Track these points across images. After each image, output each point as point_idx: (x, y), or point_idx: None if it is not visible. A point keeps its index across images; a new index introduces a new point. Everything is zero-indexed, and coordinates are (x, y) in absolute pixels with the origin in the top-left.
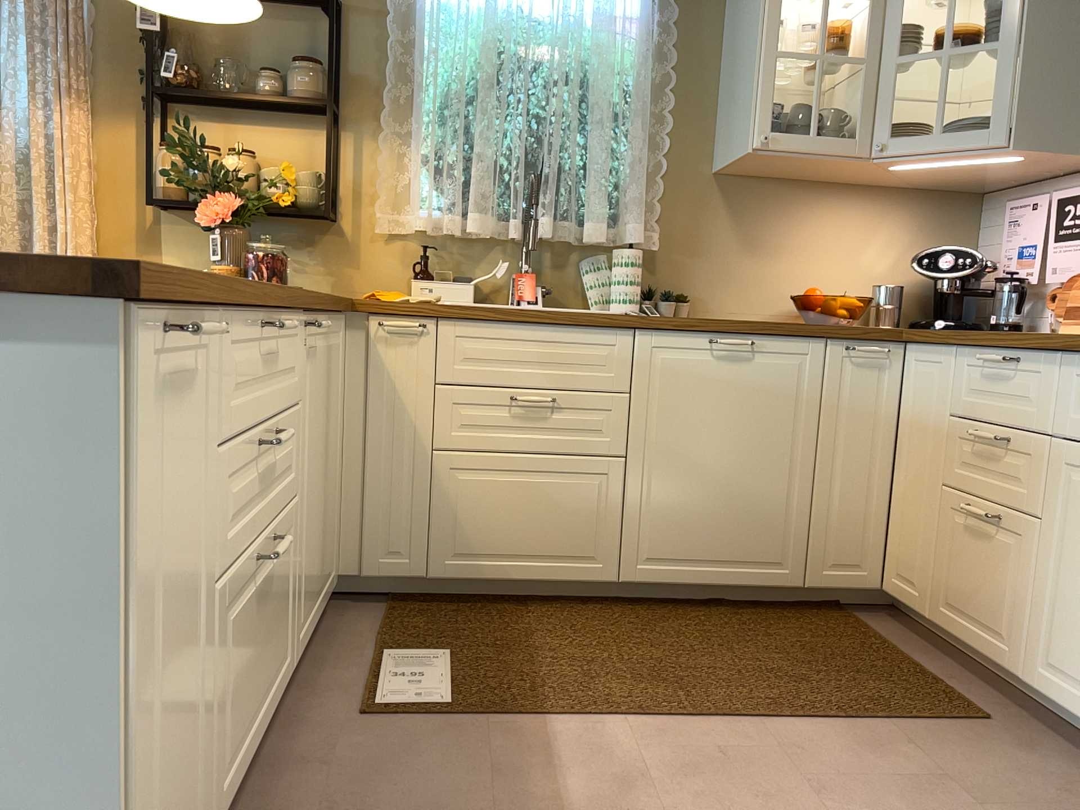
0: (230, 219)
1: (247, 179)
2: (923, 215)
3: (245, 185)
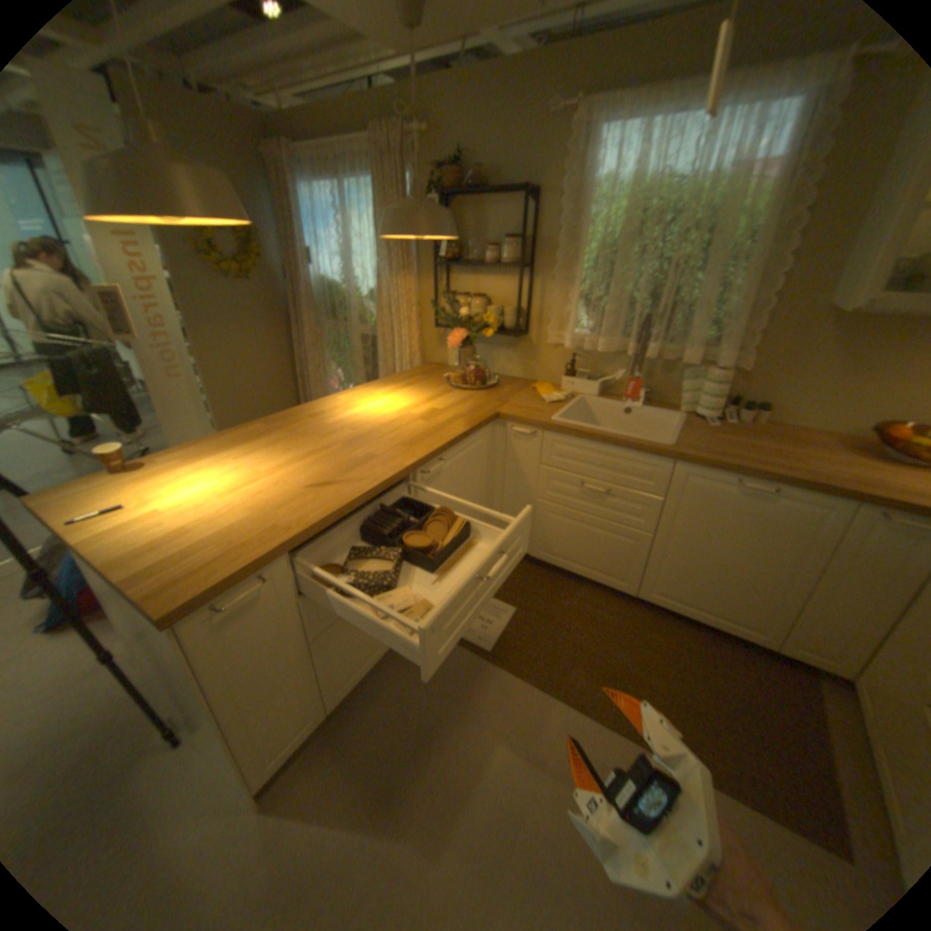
0: (461, 343)
1: (471, 318)
2: None
3: (470, 322)
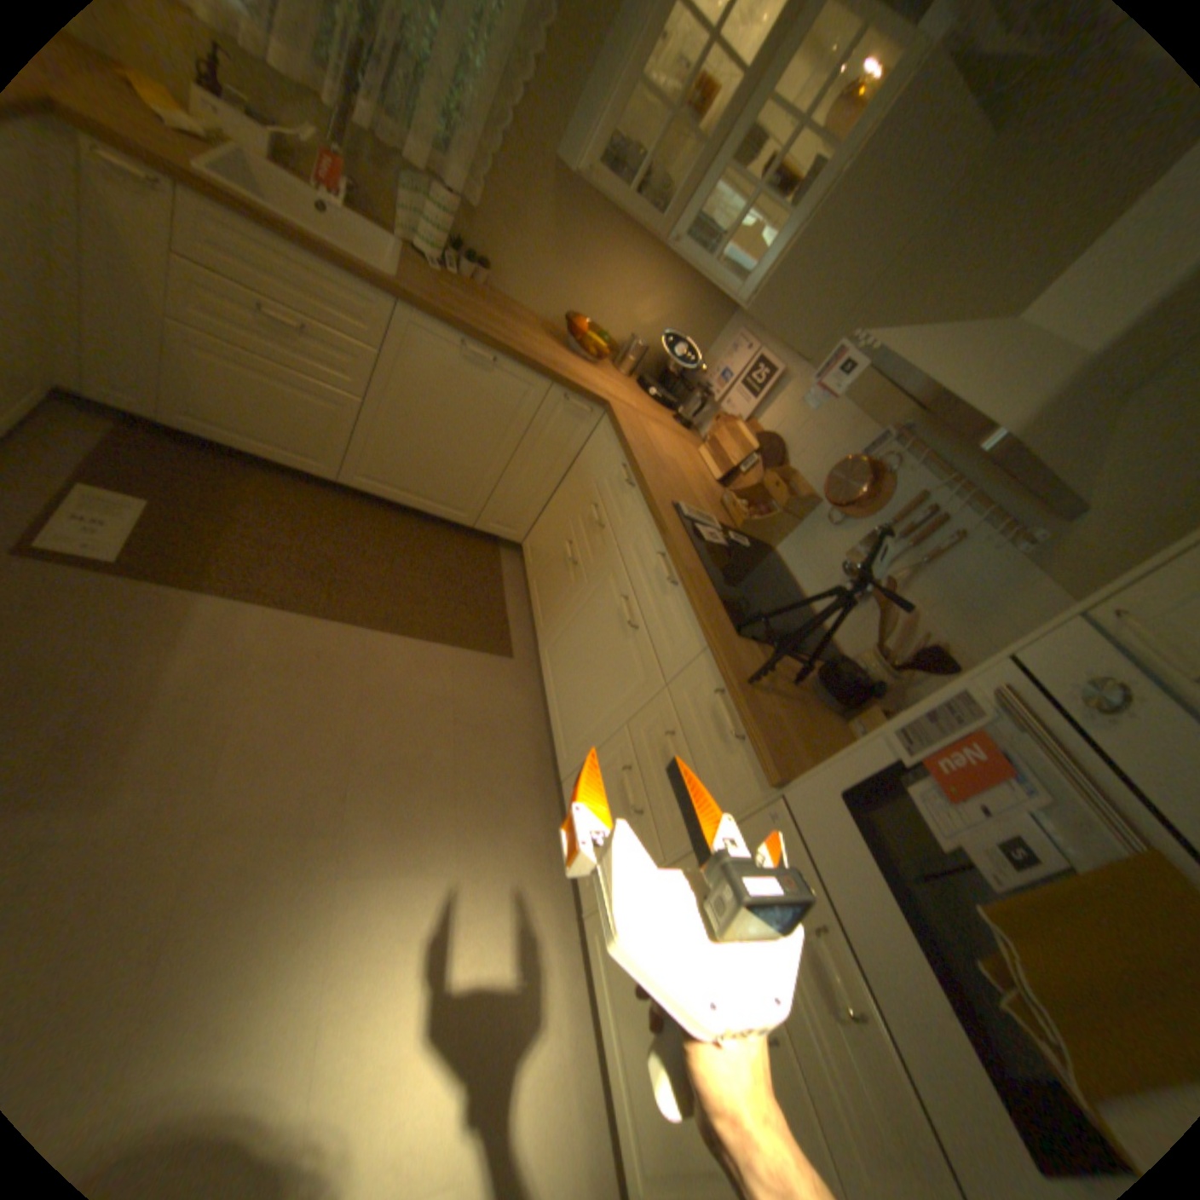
0: None
1: None
2: (693, 299)
3: None
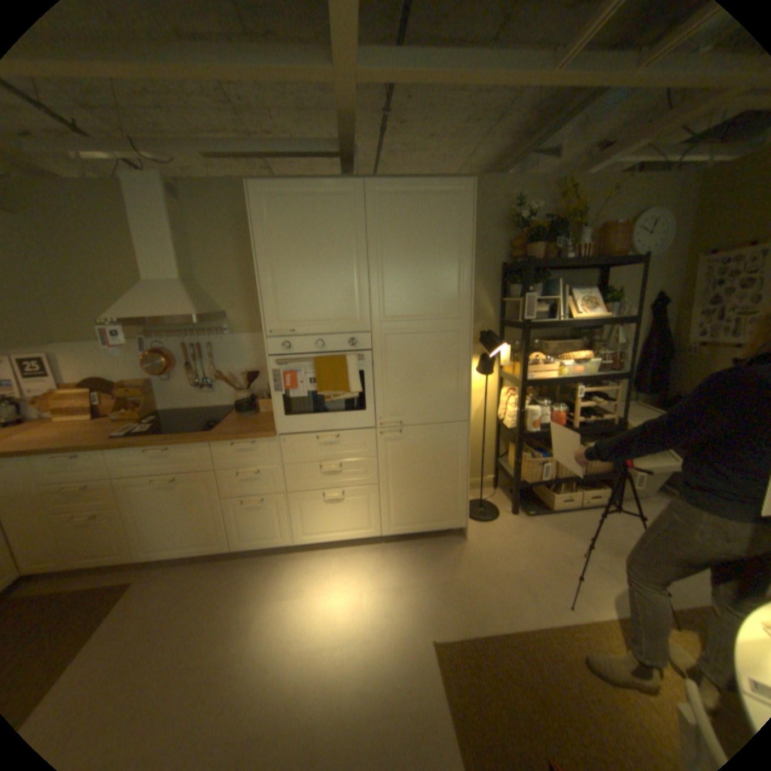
0: None
1: None
2: None
3: None
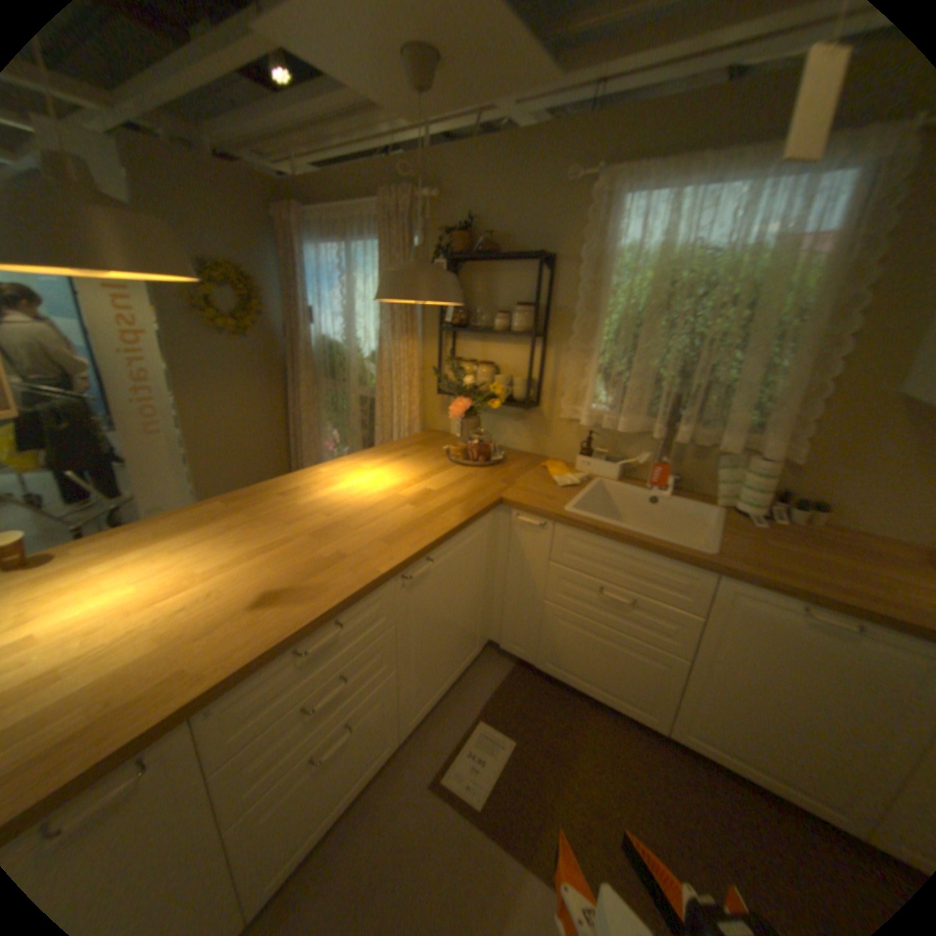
0: (466, 412)
1: (478, 386)
2: None
3: (477, 391)
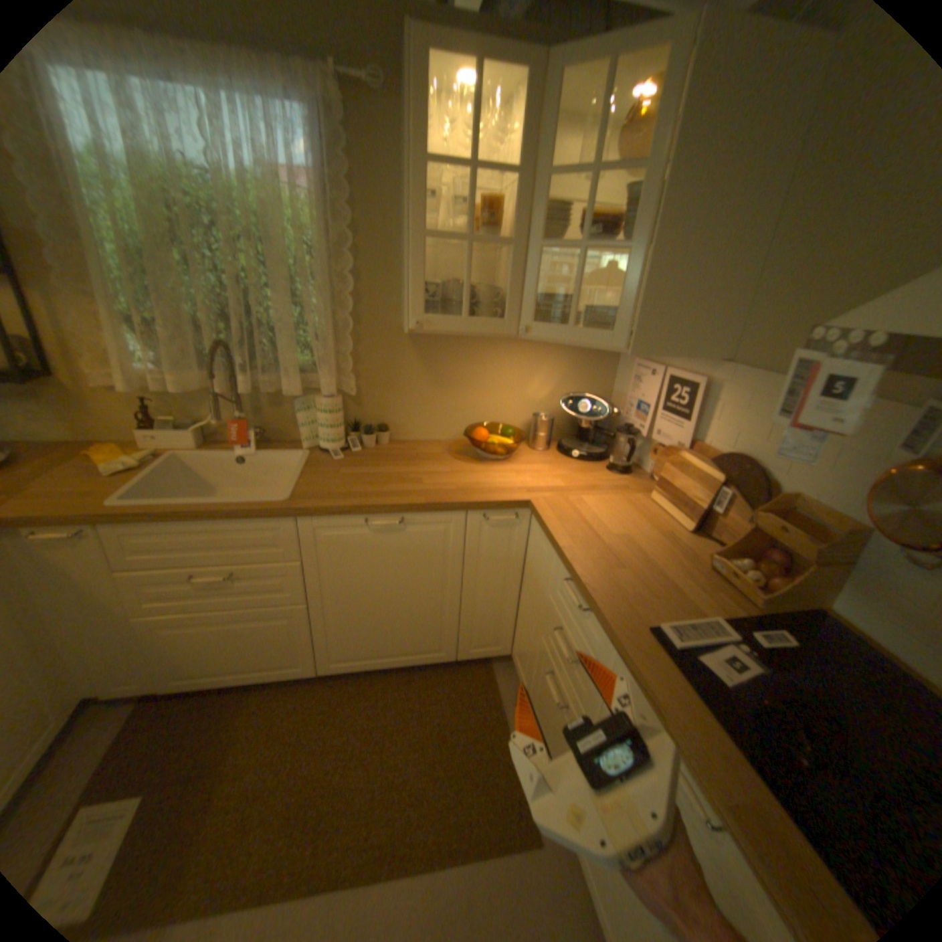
0: None
1: None
2: (575, 355)
3: None
